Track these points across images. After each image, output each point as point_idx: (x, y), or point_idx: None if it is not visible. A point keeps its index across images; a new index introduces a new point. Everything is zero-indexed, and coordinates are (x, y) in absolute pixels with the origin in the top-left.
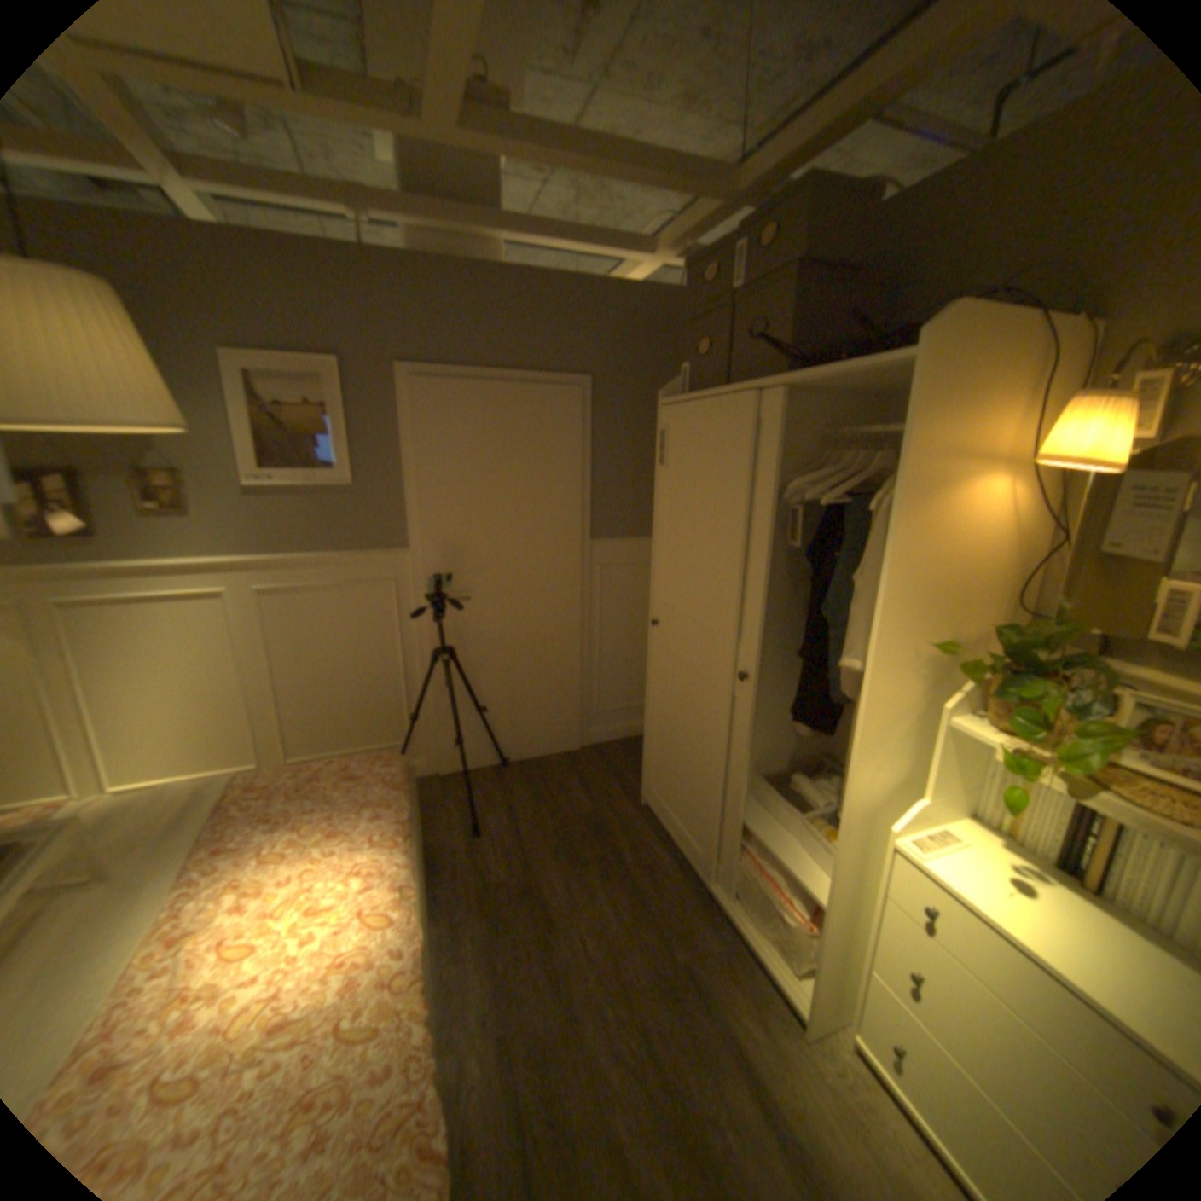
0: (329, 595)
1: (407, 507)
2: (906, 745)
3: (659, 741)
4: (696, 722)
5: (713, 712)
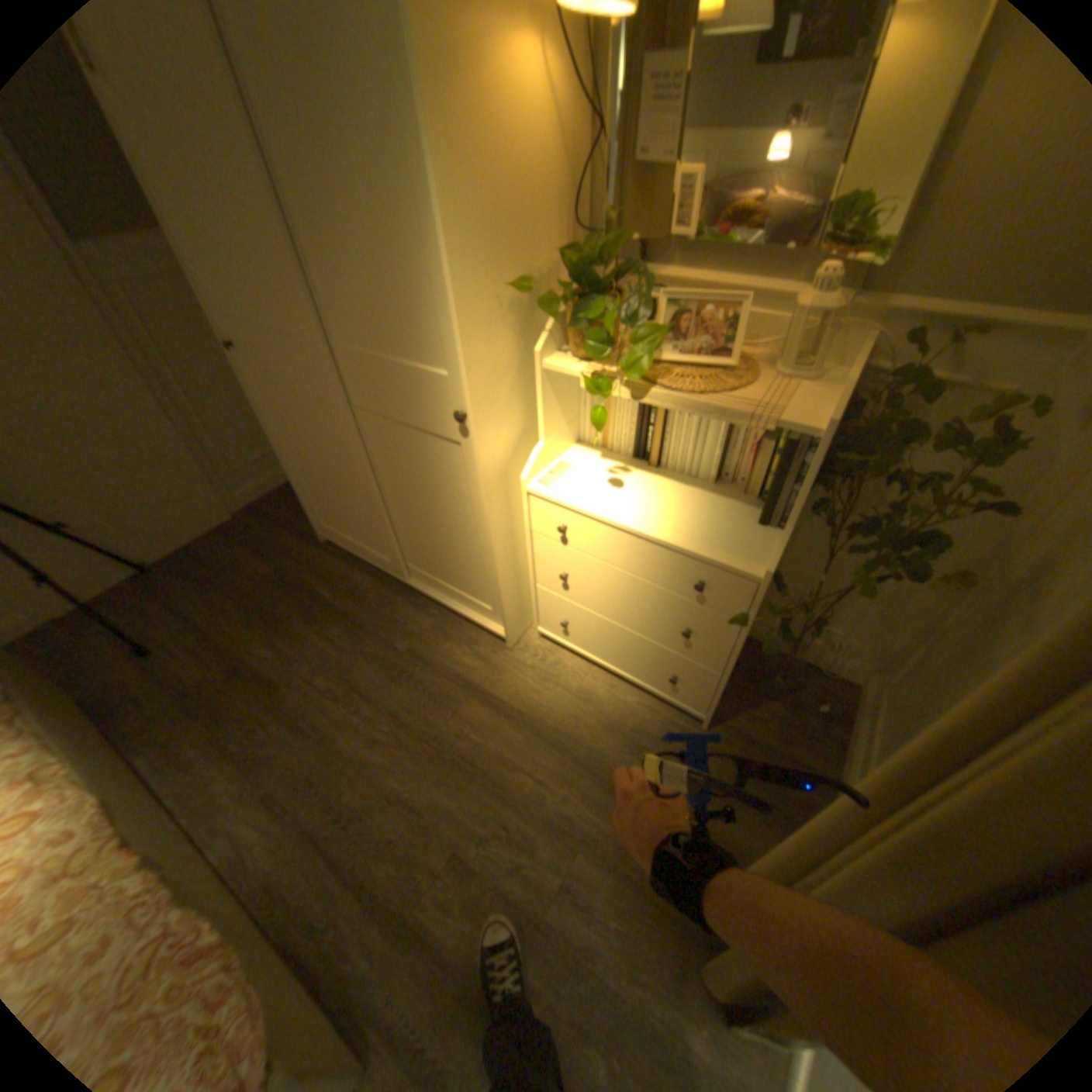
0: None
1: None
2: (513, 400)
3: (307, 478)
4: (330, 446)
5: (340, 429)
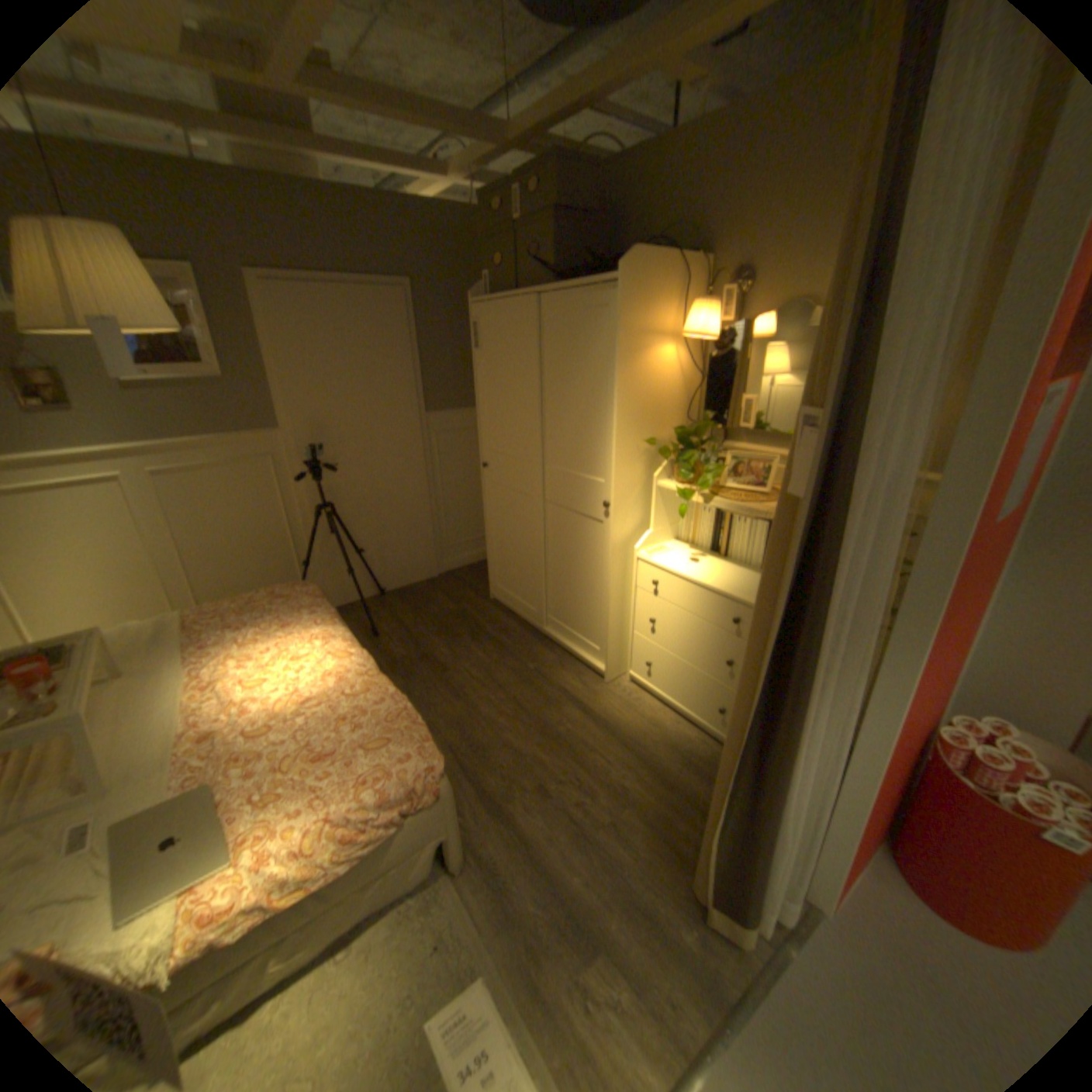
0: (217, 472)
1: (274, 394)
2: (638, 503)
3: (499, 549)
4: (523, 526)
5: (533, 515)
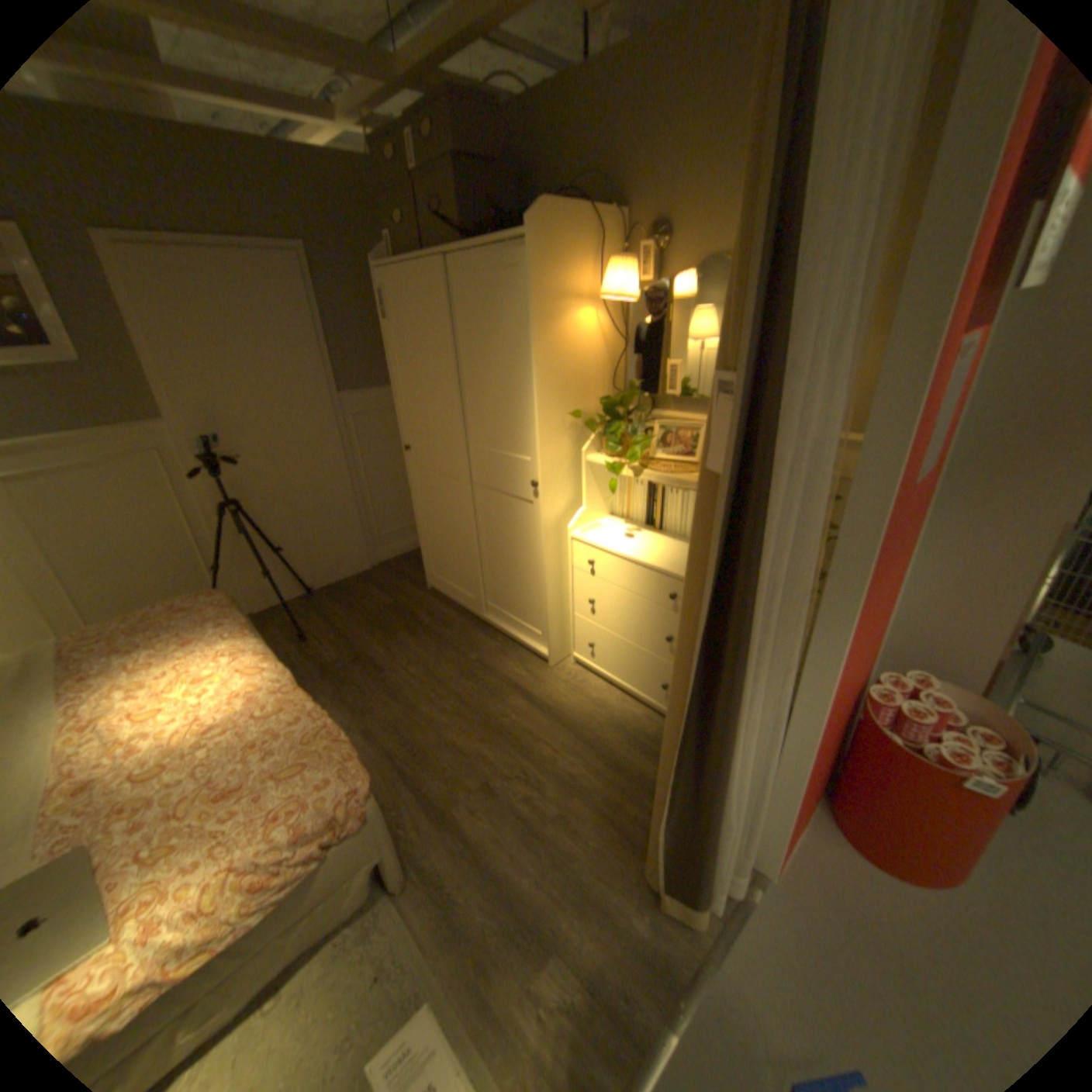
0: (90, 473)
1: (150, 379)
2: (567, 479)
3: (430, 537)
4: (452, 511)
5: (461, 498)
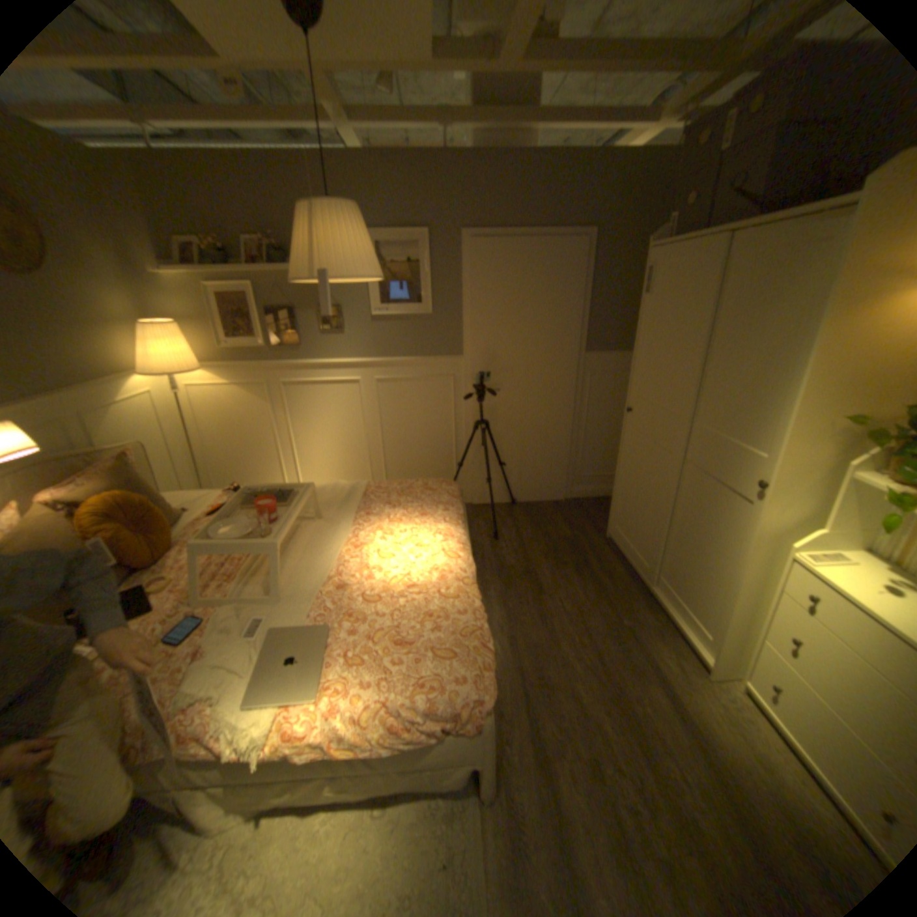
0: (416, 385)
1: (465, 329)
2: (816, 490)
3: (625, 493)
4: (655, 478)
5: (669, 470)
